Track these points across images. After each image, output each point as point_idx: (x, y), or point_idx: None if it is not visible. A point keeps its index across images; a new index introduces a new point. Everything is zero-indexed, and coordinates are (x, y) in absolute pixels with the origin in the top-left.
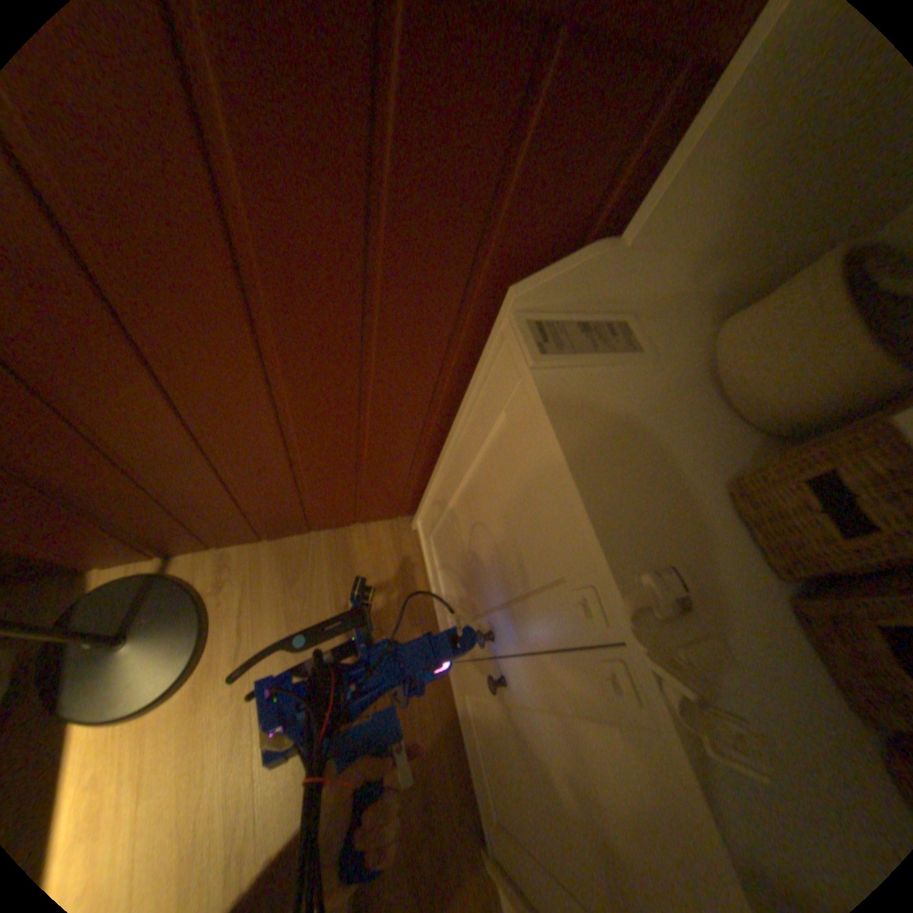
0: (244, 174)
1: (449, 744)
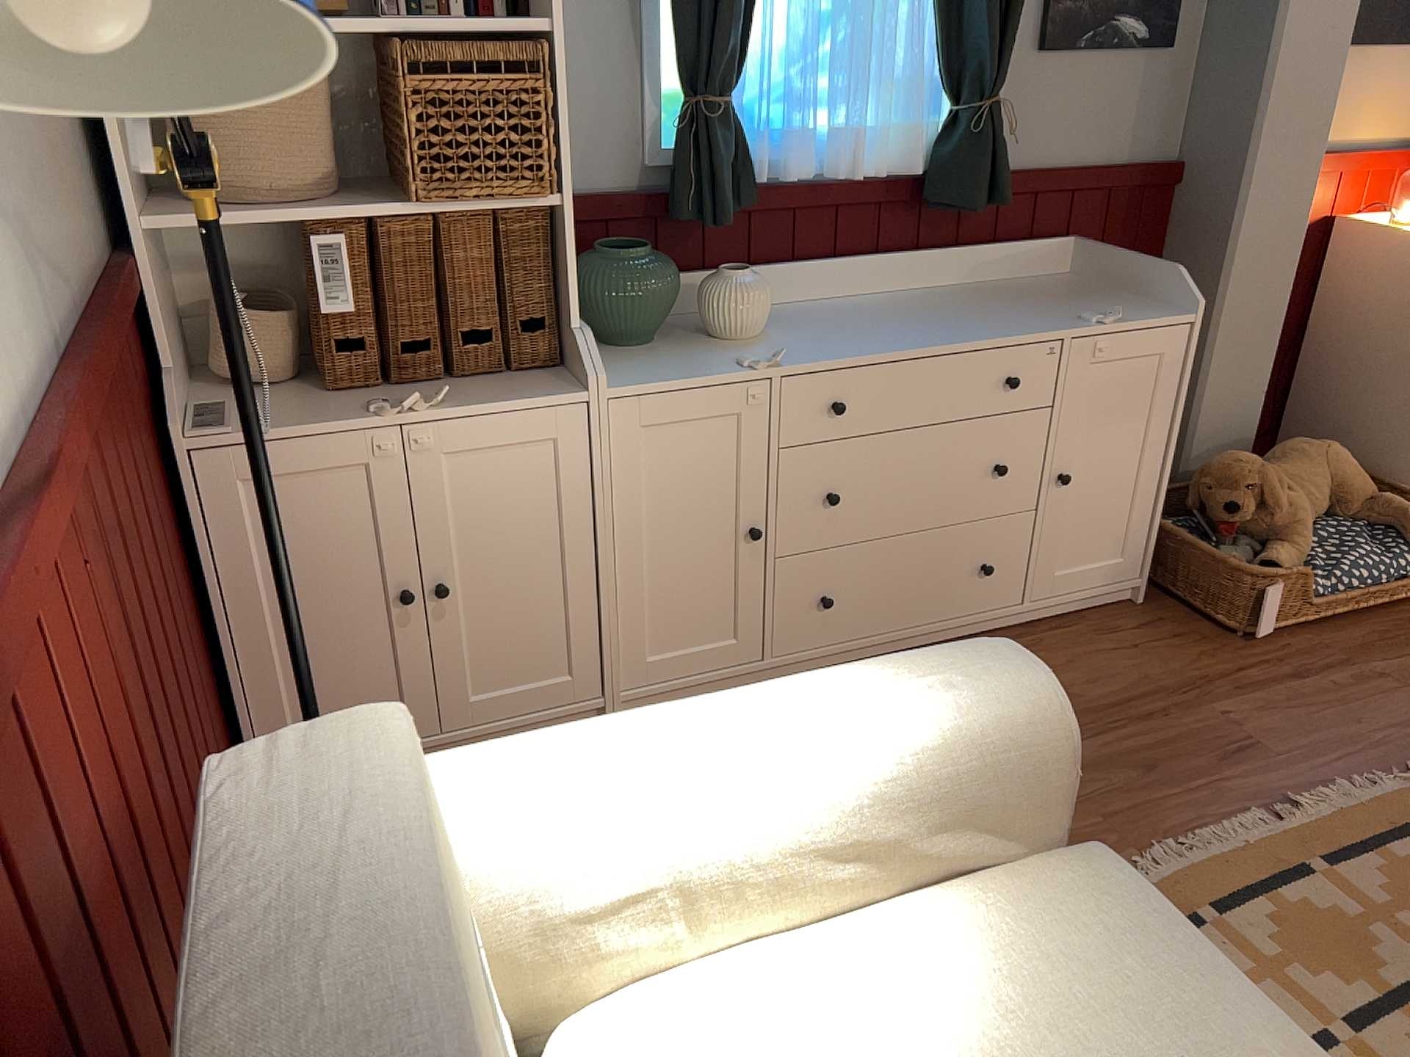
0: (125, 440)
1: None
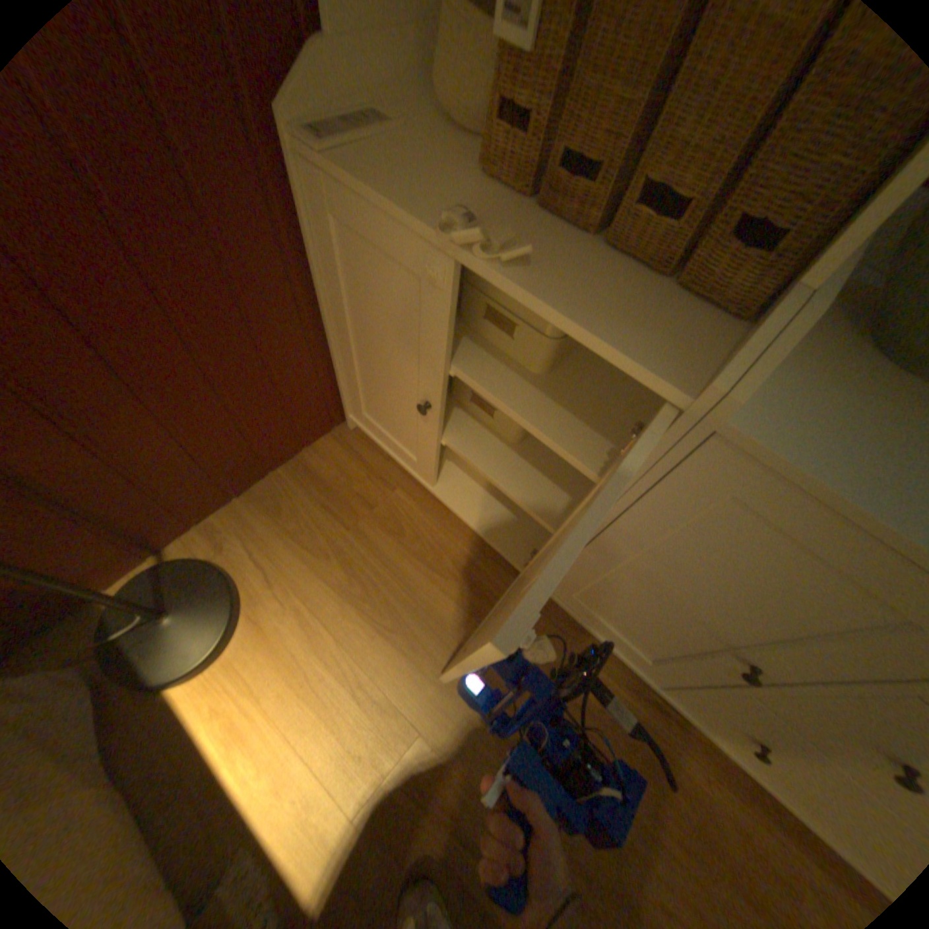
0: None
1: (464, 542)
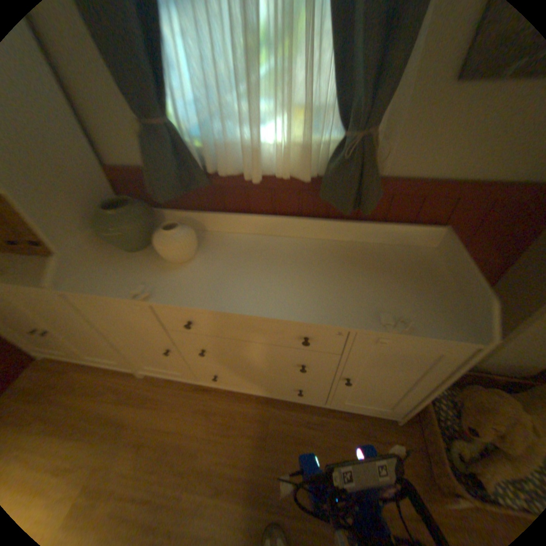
0: None
1: (107, 376)
